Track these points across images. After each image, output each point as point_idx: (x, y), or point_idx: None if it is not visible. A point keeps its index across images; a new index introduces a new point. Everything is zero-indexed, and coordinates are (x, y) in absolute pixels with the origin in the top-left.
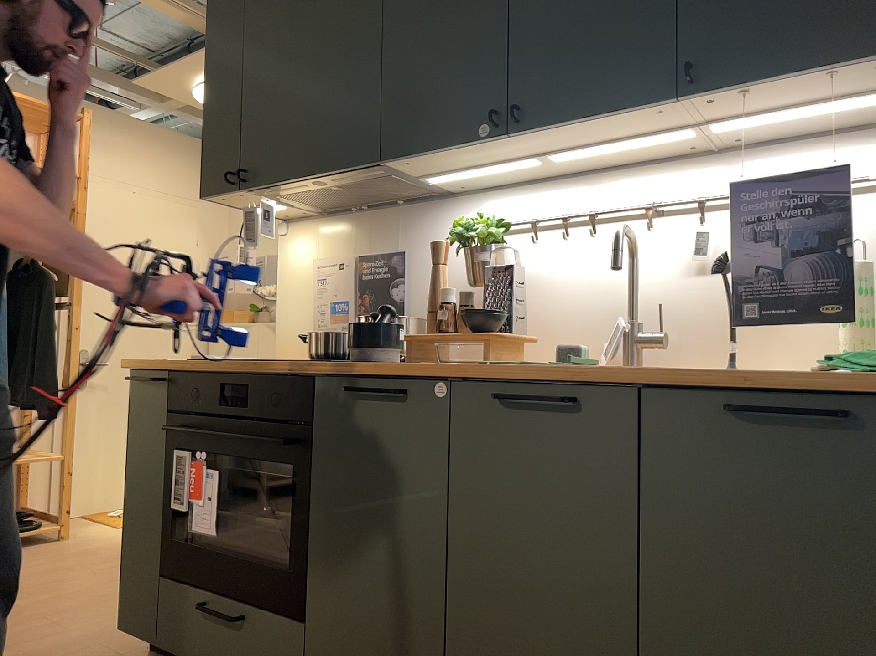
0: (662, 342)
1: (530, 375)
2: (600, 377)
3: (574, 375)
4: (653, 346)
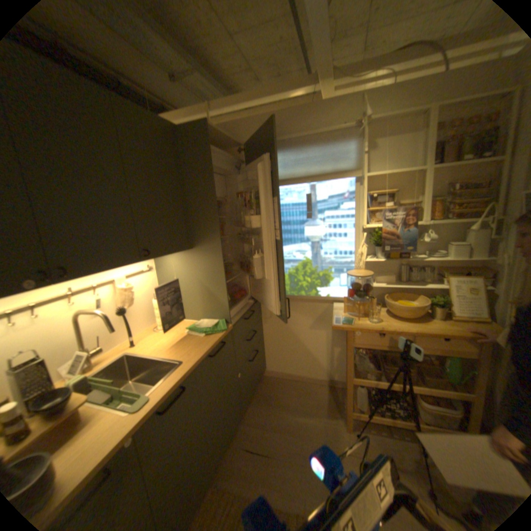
0: (99, 352)
1: (163, 395)
2: (187, 374)
3: (180, 381)
4: (94, 356)
